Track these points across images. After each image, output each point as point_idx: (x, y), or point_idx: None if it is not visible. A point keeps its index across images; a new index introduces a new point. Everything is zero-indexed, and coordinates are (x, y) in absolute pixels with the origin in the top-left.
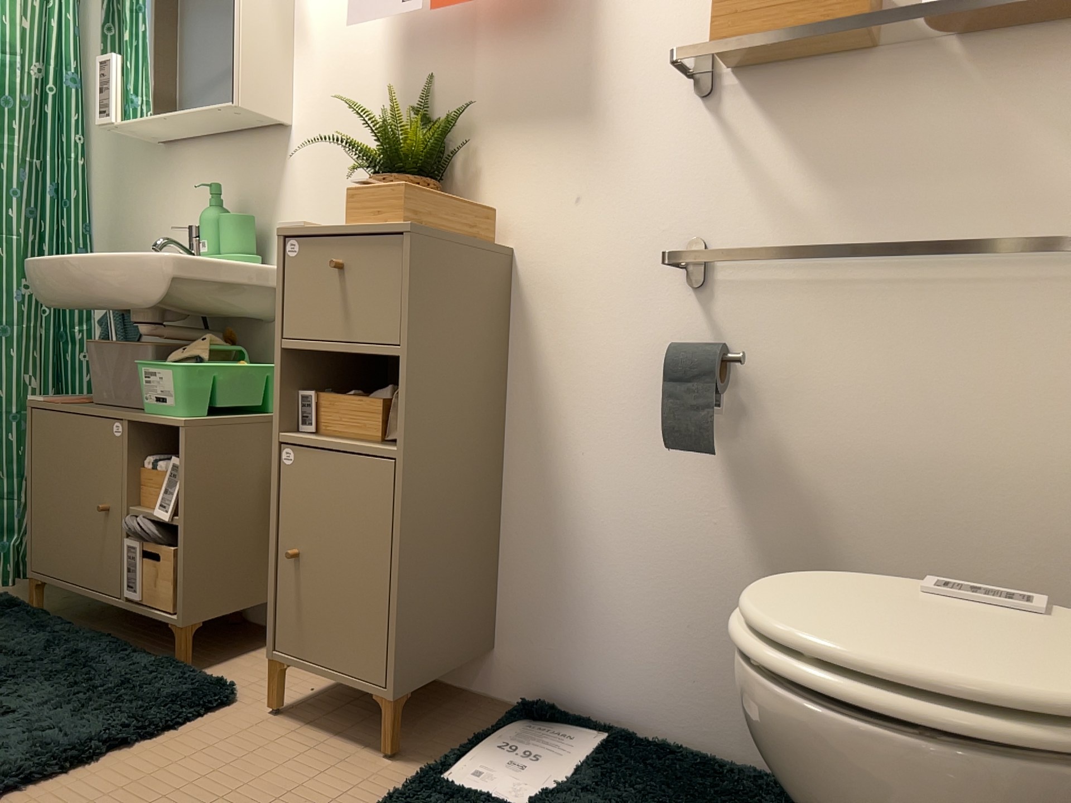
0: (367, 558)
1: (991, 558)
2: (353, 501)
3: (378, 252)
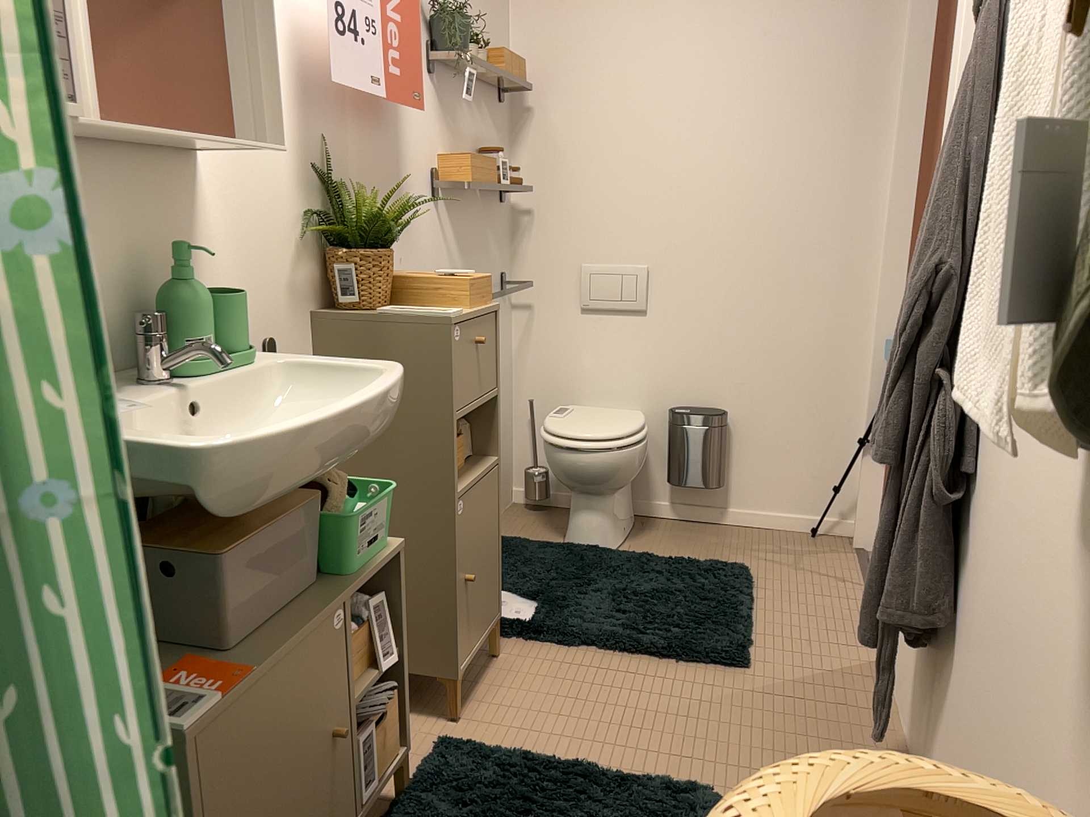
0: (492, 546)
1: None
2: (486, 512)
3: (488, 324)
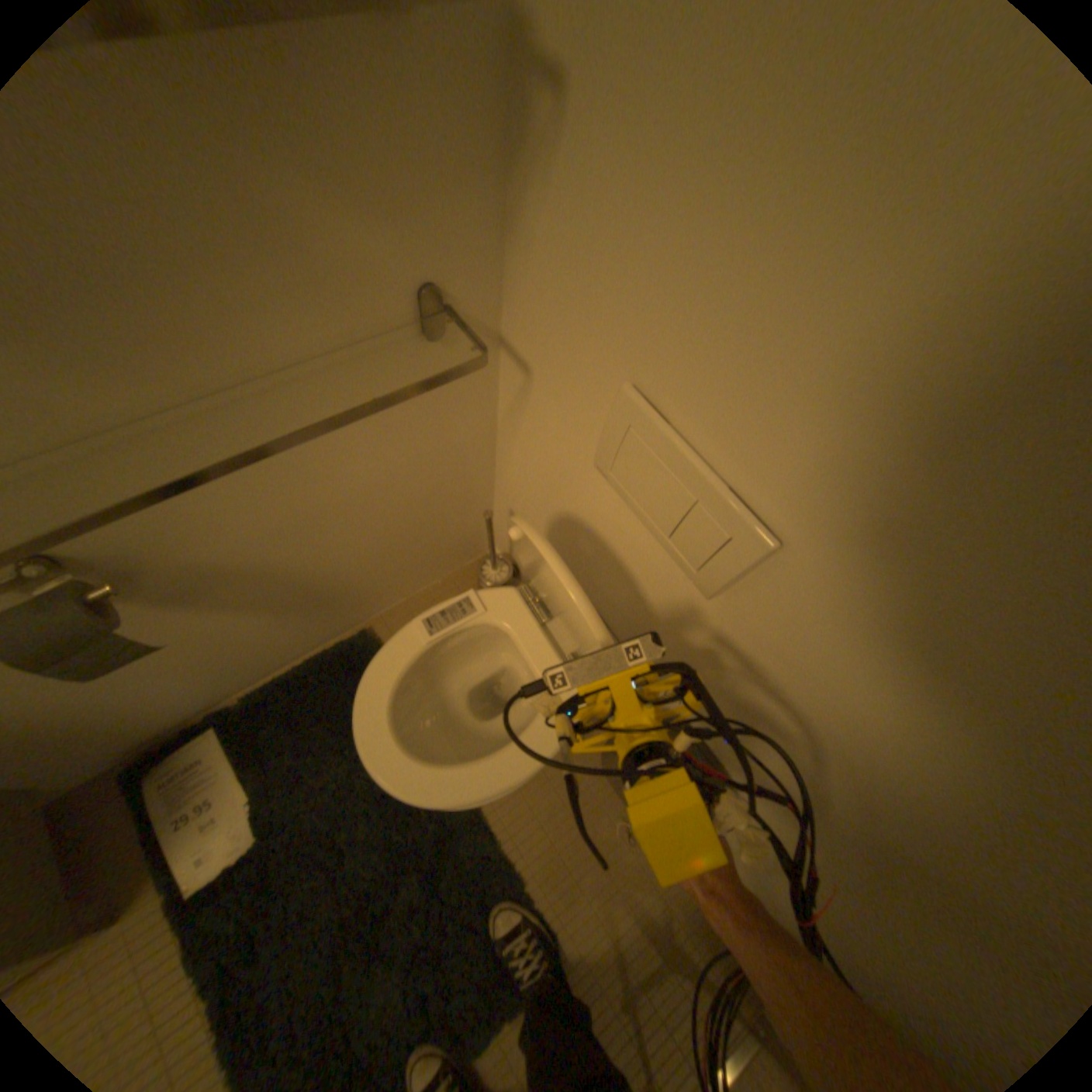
0: None
1: (396, 517)
2: None
3: None
